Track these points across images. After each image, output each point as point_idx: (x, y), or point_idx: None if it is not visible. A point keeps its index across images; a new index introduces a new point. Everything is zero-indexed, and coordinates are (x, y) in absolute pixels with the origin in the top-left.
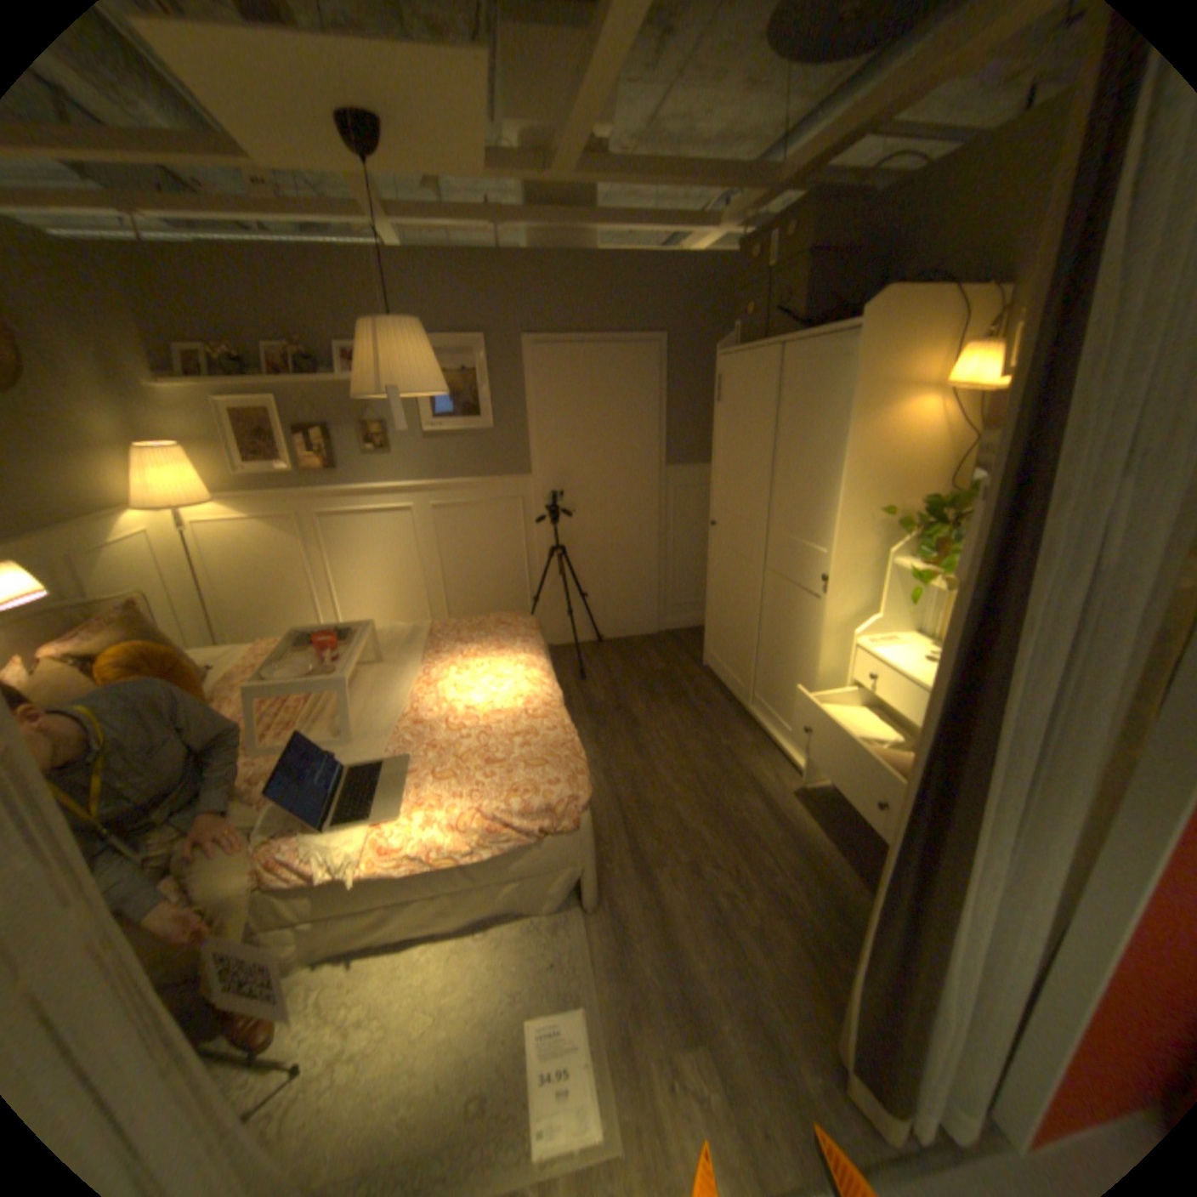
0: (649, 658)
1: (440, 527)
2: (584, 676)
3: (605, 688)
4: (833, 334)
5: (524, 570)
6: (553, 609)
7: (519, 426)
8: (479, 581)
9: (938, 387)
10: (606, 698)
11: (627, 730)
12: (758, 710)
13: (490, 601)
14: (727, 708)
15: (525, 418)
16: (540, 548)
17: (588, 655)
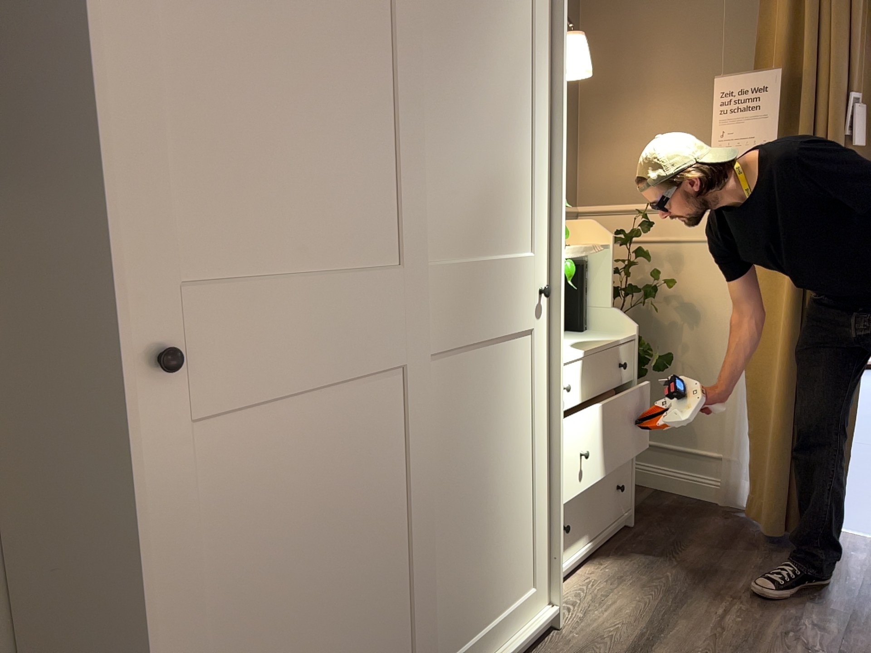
0: None
1: None
2: None
3: None
4: None
5: None
6: None
7: None
8: None
9: None
10: None
11: None
12: None
13: None
14: None
15: None
16: None
17: None
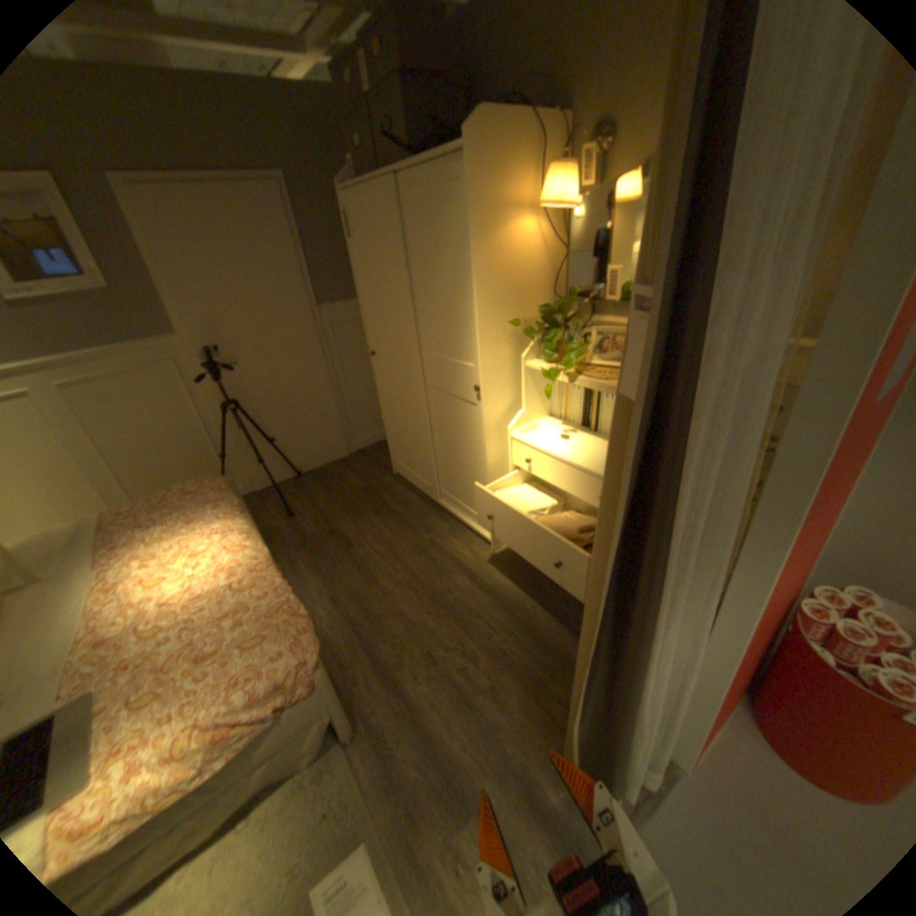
0: (348, 479)
1: (80, 406)
2: (293, 513)
3: (315, 518)
4: (438, 160)
5: (201, 430)
6: (245, 459)
7: (143, 282)
8: (153, 452)
9: (532, 208)
10: (317, 527)
11: (344, 552)
12: (446, 501)
13: (172, 468)
14: (422, 505)
15: (148, 271)
16: (212, 405)
17: (292, 492)
